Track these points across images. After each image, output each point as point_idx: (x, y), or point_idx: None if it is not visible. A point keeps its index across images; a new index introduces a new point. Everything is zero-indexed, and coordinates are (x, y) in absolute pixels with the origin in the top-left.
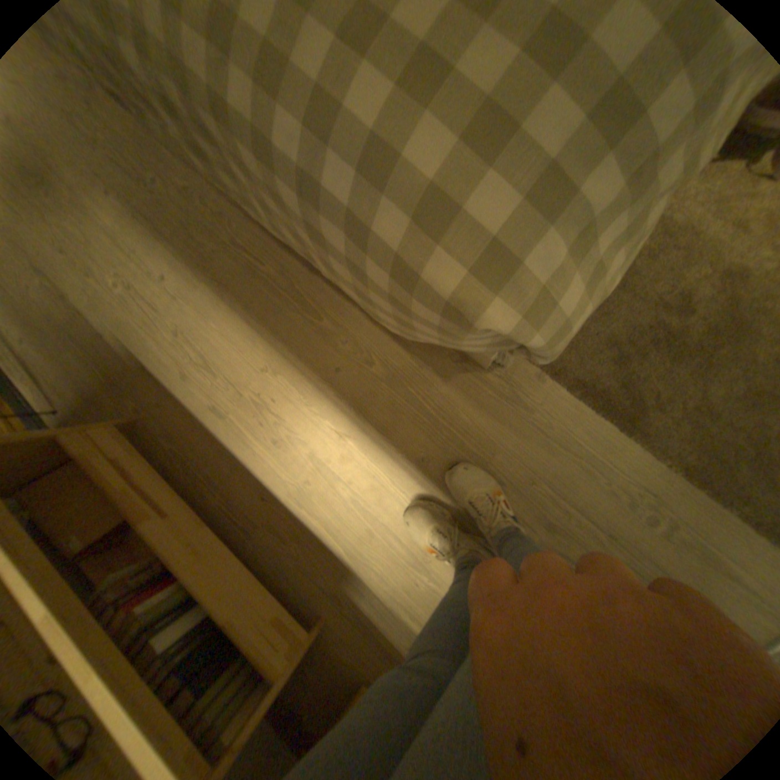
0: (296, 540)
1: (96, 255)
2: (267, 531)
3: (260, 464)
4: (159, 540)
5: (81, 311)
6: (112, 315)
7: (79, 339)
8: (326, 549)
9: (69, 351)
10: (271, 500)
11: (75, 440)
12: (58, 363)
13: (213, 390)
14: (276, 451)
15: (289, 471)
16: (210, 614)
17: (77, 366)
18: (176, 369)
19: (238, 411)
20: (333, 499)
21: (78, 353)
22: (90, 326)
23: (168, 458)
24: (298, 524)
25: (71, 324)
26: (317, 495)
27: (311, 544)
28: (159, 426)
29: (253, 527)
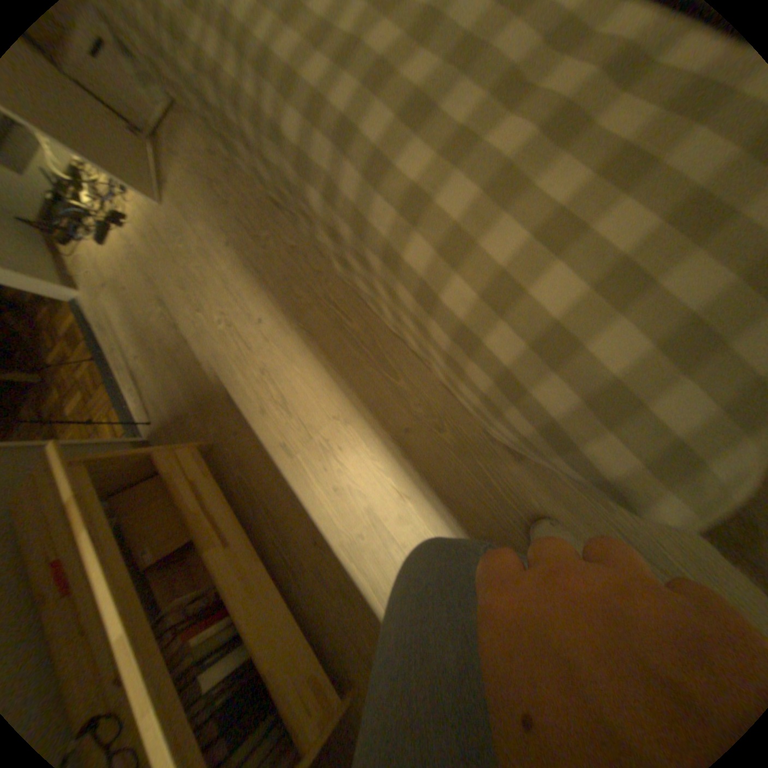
0: (340, 592)
1: (207, 293)
2: (313, 576)
3: (317, 507)
4: (218, 570)
5: (186, 339)
6: (211, 346)
7: (180, 362)
8: (369, 609)
9: (169, 371)
10: (321, 545)
11: (162, 456)
12: (158, 380)
13: (285, 428)
14: (334, 498)
15: (343, 520)
16: (251, 655)
17: (173, 385)
18: (256, 402)
19: (304, 451)
20: (383, 558)
21: (176, 374)
22: (191, 353)
23: (234, 483)
24: (344, 576)
25: (175, 348)
26: (368, 551)
27: (354, 601)
28: (232, 452)
29: (300, 569)
